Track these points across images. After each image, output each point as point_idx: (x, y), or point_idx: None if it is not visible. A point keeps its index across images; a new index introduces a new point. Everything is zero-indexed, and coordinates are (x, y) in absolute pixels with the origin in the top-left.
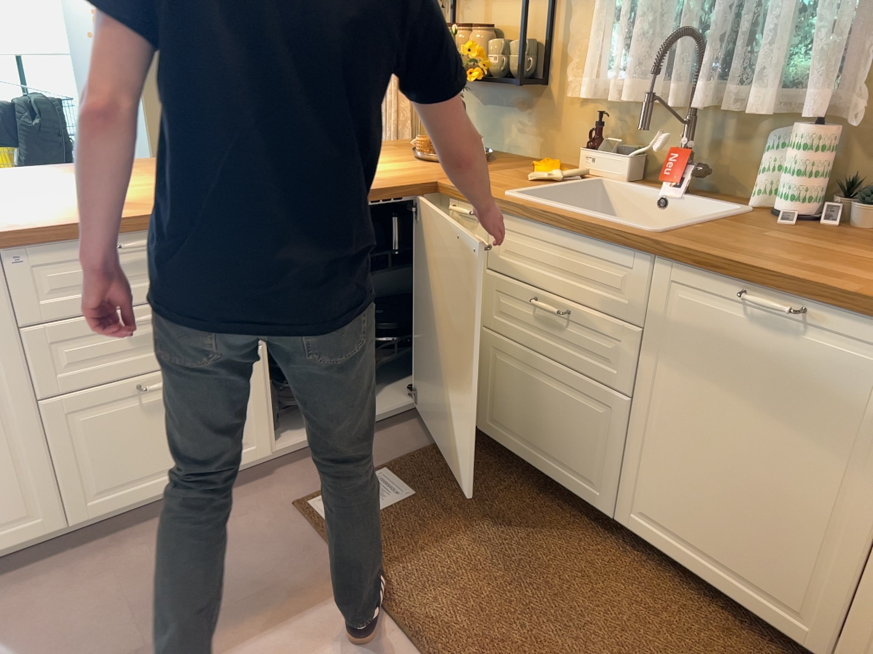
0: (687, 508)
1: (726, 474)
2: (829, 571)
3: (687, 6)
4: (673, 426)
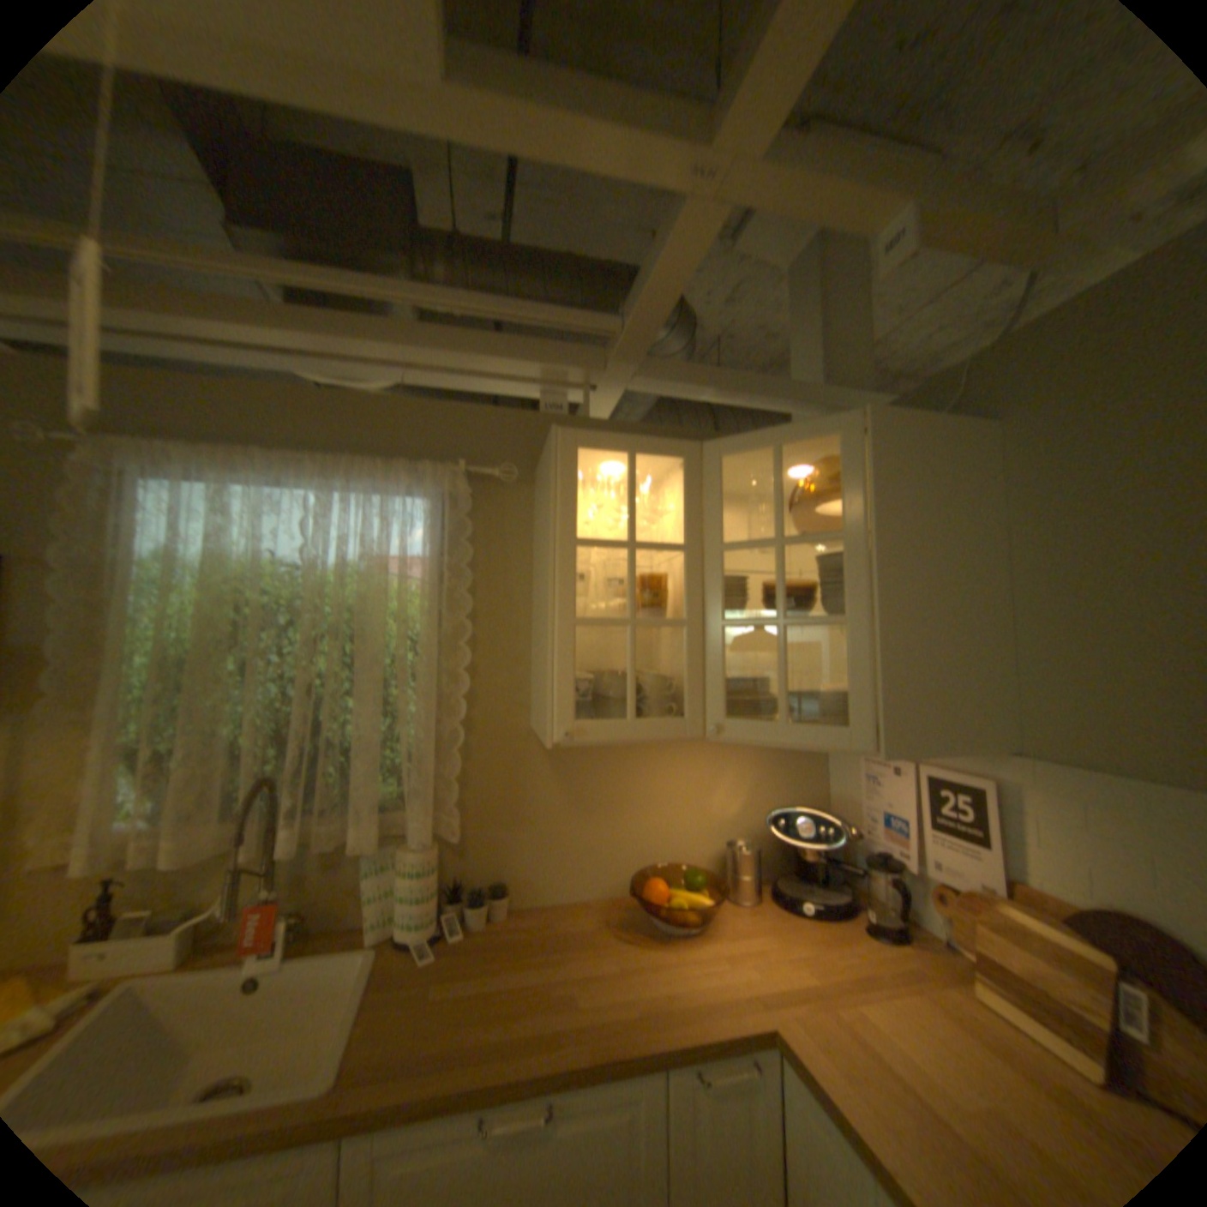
0: None
1: None
2: None
3: (239, 738)
4: None
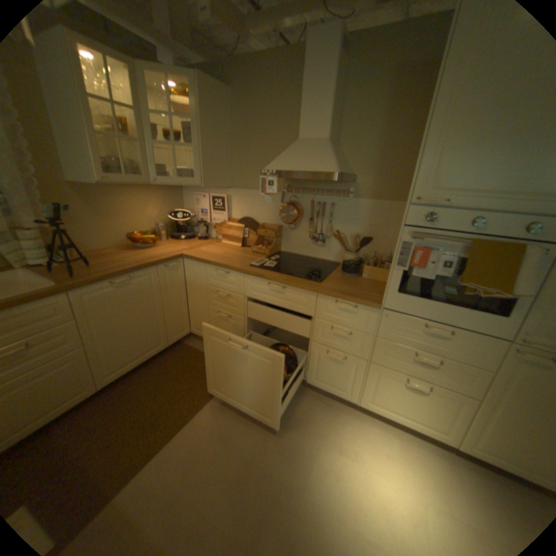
0: (123, 354)
1: (129, 333)
2: (160, 328)
3: None
4: (106, 338)
